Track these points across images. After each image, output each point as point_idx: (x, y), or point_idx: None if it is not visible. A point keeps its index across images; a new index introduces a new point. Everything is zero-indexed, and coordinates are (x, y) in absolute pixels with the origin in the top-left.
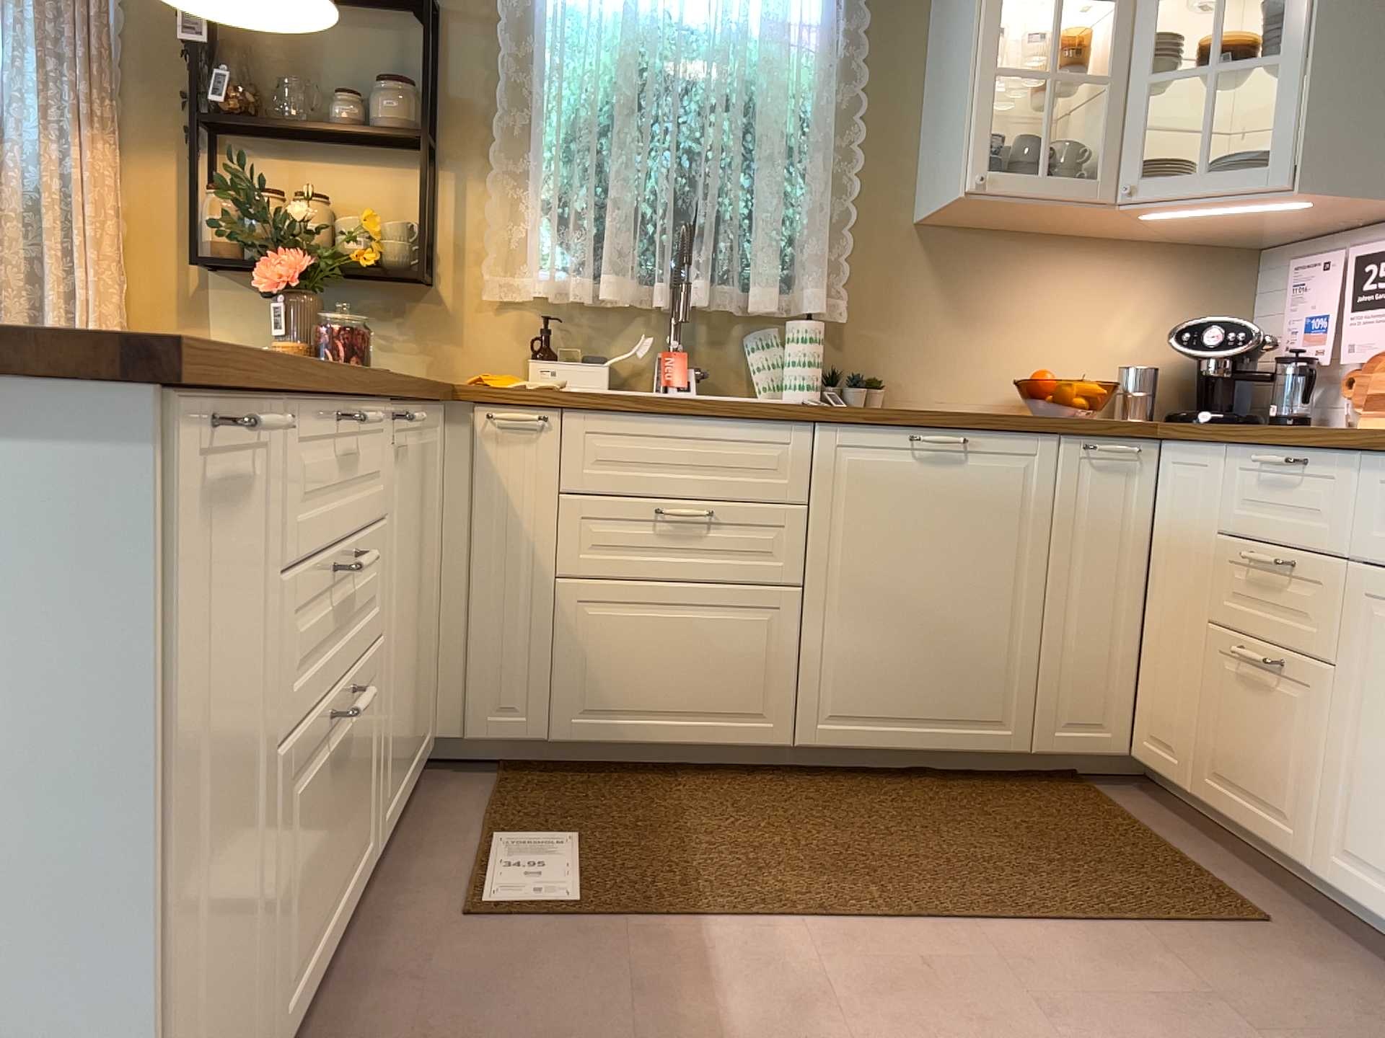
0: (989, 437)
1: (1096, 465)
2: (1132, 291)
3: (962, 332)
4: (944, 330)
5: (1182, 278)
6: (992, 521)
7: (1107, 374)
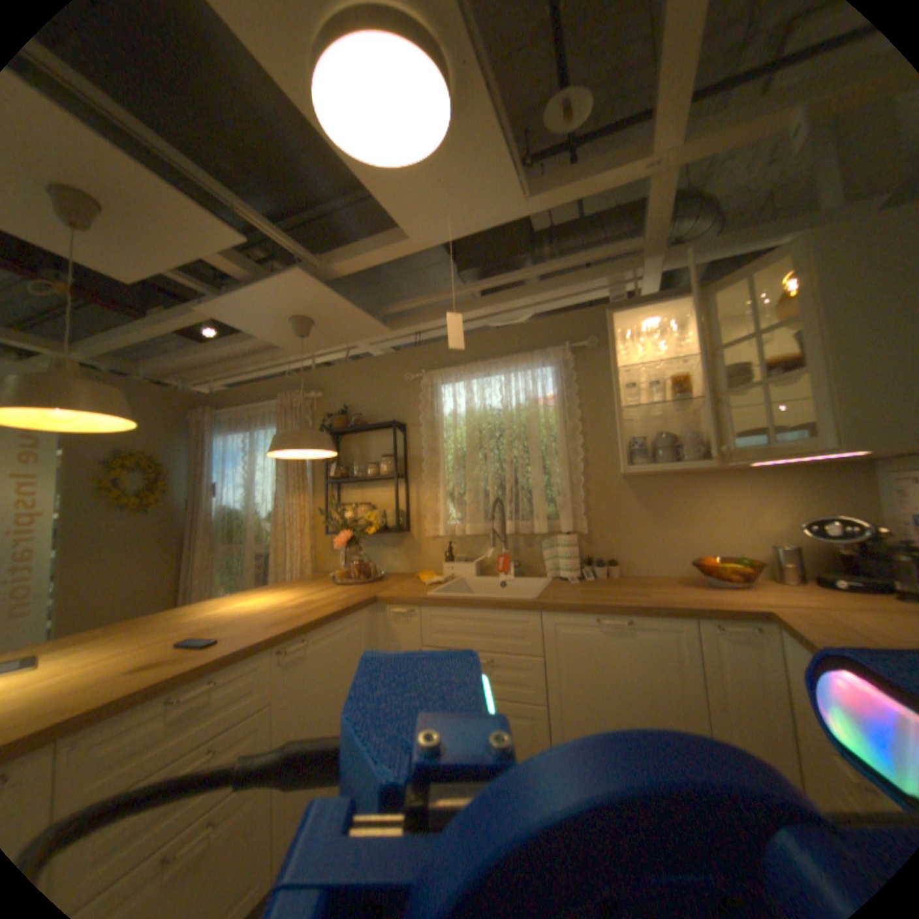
0: (647, 621)
1: (730, 639)
2: (773, 498)
3: (661, 531)
4: (650, 531)
5: (811, 486)
6: (659, 675)
7: (768, 549)
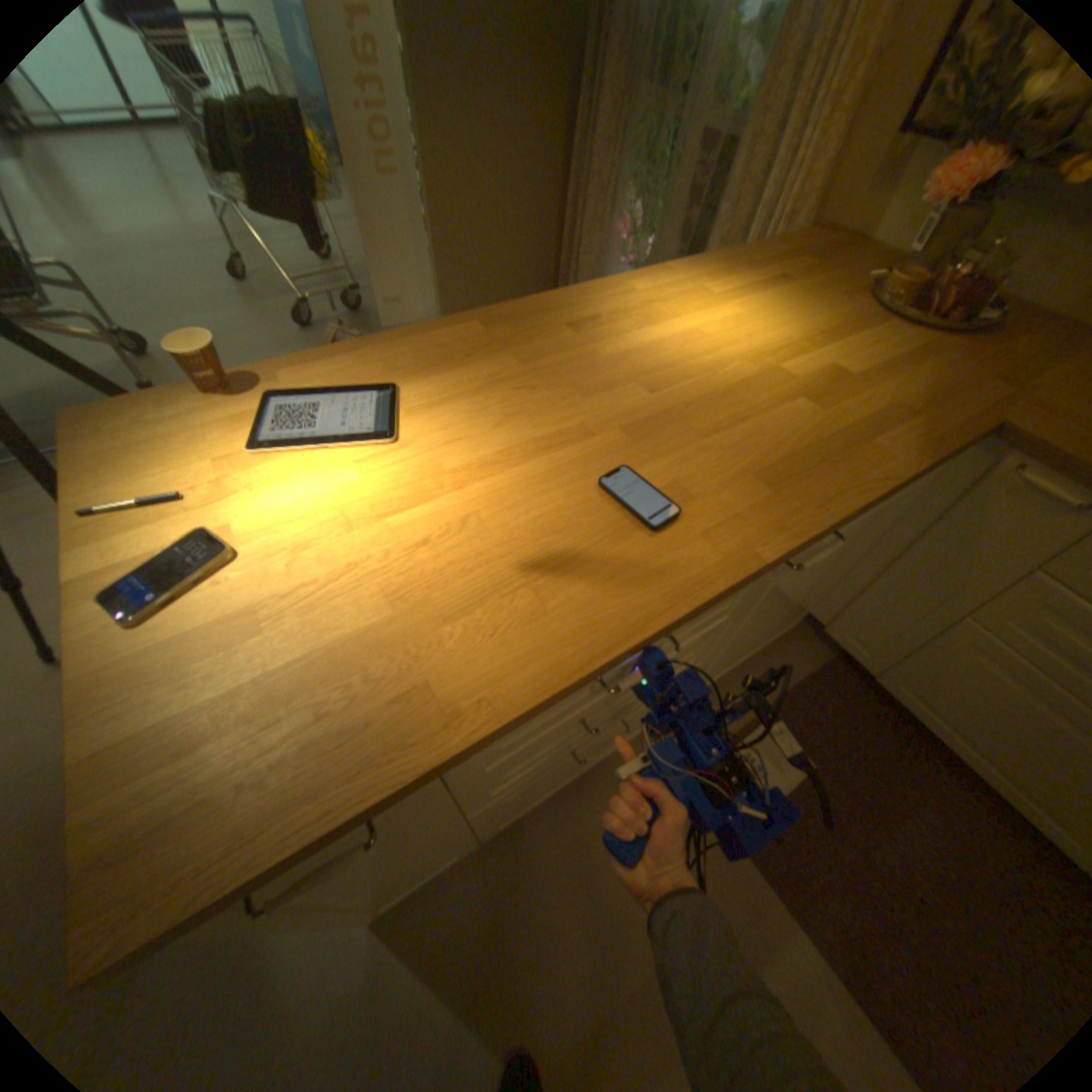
0: None
1: None
2: None
3: None
4: None
5: None
6: None
7: None
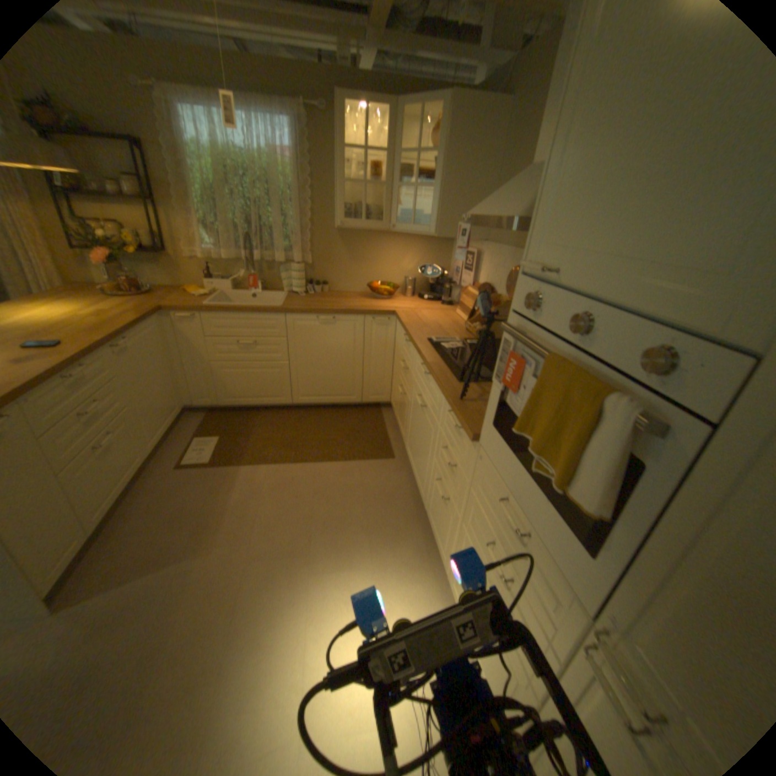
0: (341, 318)
1: (376, 325)
2: (410, 251)
3: (353, 266)
4: (347, 266)
5: (427, 246)
6: (344, 342)
7: (402, 279)
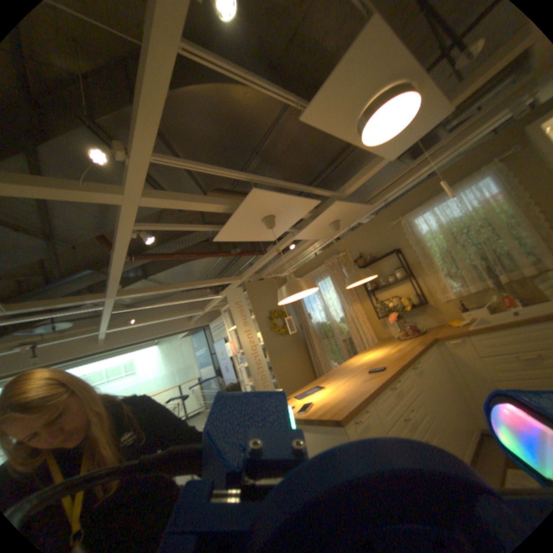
0: None
1: None
2: None
3: None
4: None
5: None
6: None
7: None
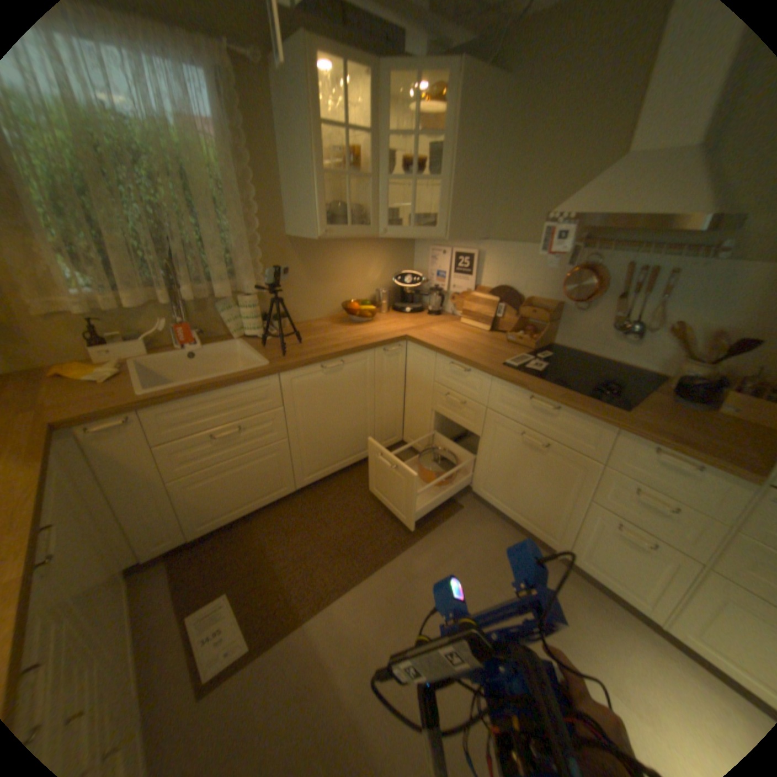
0: (349, 358)
1: (386, 355)
2: (374, 258)
3: (313, 285)
4: (306, 286)
5: (390, 249)
6: (354, 388)
7: (368, 292)
